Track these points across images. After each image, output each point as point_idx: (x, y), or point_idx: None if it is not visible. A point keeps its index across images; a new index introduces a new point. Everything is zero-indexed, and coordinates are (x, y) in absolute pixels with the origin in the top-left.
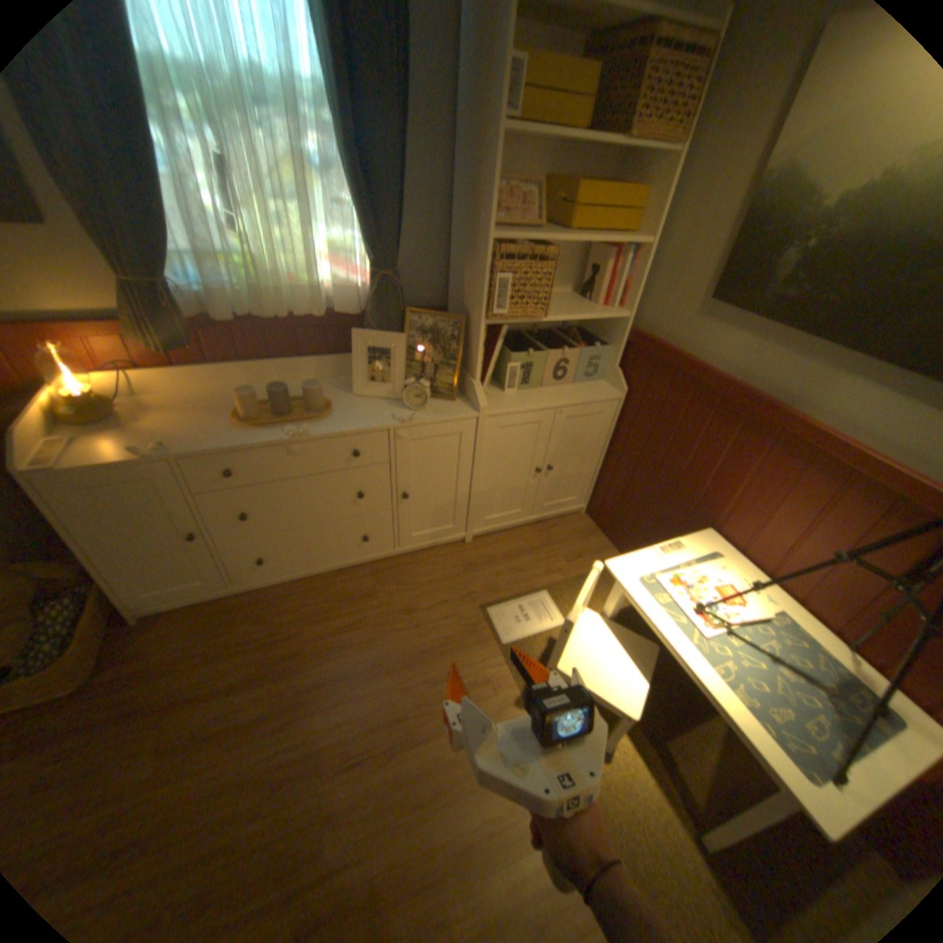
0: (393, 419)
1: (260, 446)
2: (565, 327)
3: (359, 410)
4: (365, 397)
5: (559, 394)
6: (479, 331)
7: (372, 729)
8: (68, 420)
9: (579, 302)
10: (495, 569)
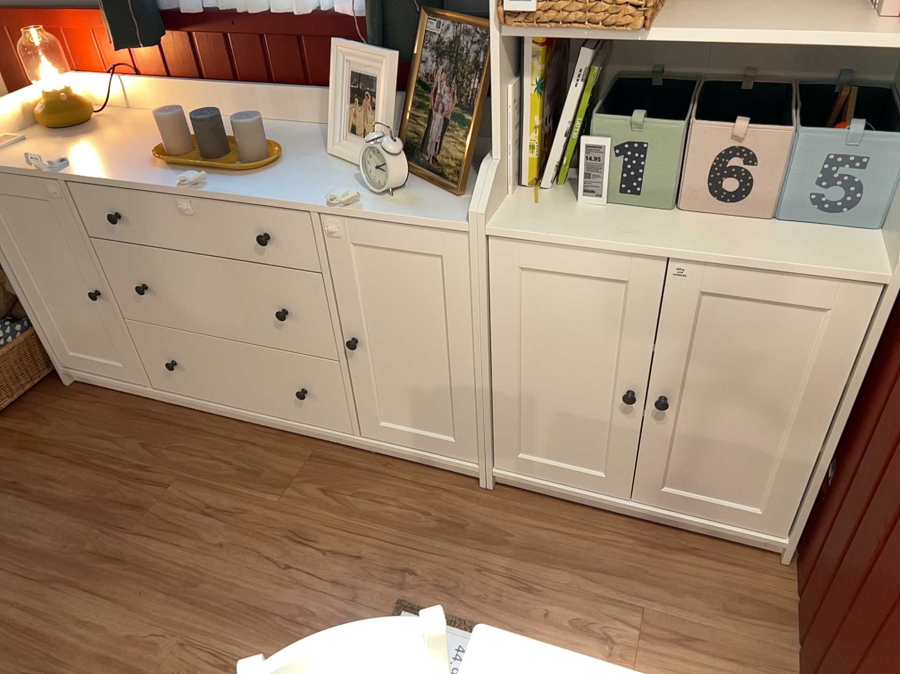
0: (331, 198)
1: (154, 192)
2: (833, 87)
3: (311, 176)
4: (344, 162)
5: (703, 234)
6: (494, 54)
7: (116, 653)
8: (44, 123)
9: (833, 16)
10: (491, 554)
